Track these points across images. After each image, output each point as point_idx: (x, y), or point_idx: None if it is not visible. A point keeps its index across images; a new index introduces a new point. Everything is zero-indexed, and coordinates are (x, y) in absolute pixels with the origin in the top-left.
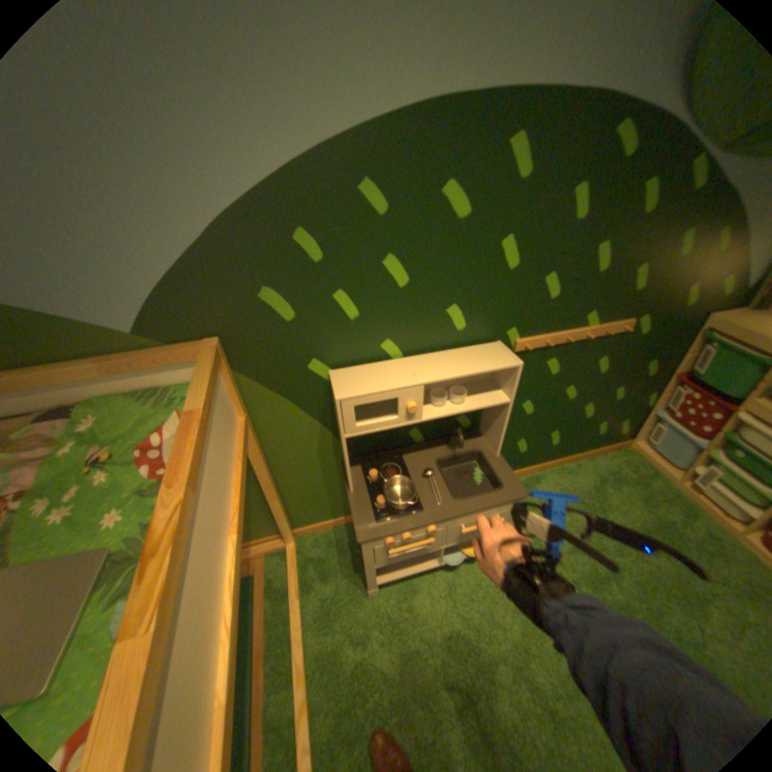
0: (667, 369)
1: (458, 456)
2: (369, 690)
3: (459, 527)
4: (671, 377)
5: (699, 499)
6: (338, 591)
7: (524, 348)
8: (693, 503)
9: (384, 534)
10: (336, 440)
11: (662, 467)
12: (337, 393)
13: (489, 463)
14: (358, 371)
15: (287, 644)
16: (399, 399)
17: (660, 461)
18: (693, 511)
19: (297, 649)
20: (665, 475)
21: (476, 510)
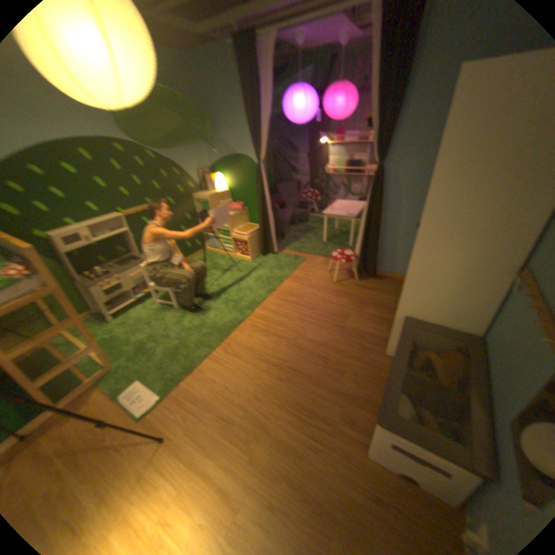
0: (192, 216)
1: (121, 260)
2: (116, 339)
3: (127, 275)
4: (196, 218)
5: (223, 253)
6: (91, 330)
7: (125, 214)
8: (223, 255)
9: (94, 282)
10: (59, 267)
11: (214, 251)
12: (48, 235)
13: (133, 257)
14: (55, 230)
15: (73, 350)
16: (76, 233)
17: (213, 249)
18: (223, 257)
19: (78, 346)
20: (215, 253)
21: (129, 266)
